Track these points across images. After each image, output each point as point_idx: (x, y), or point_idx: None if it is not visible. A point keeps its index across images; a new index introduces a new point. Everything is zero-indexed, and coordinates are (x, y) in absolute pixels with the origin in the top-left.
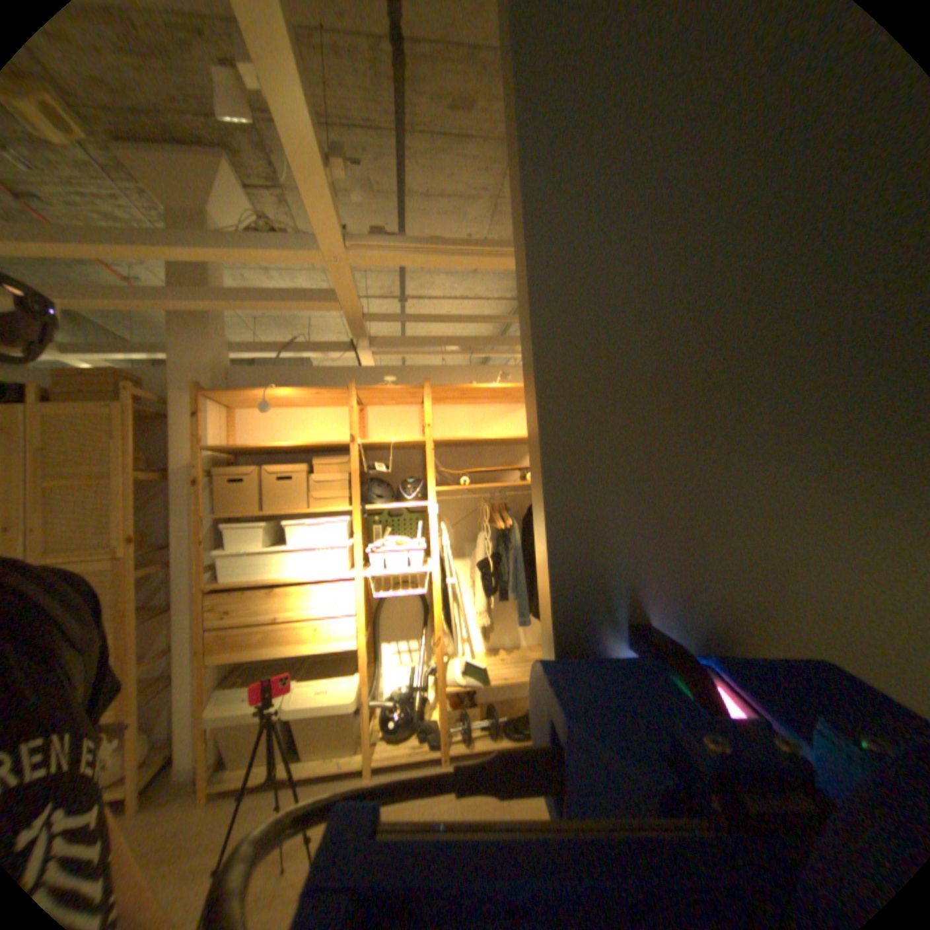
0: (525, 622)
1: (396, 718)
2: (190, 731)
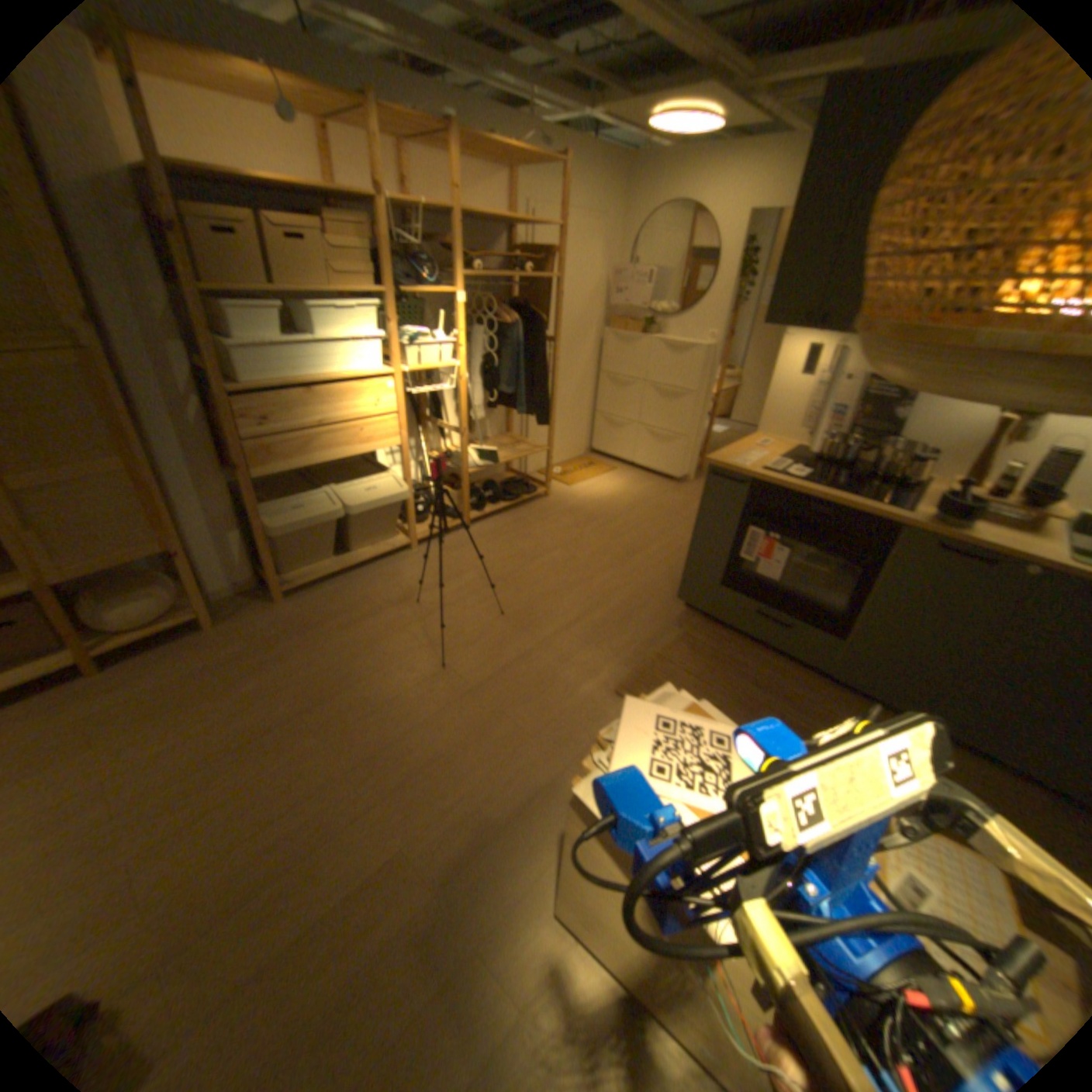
0: (521, 413)
1: (422, 505)
2: (215, 559)
